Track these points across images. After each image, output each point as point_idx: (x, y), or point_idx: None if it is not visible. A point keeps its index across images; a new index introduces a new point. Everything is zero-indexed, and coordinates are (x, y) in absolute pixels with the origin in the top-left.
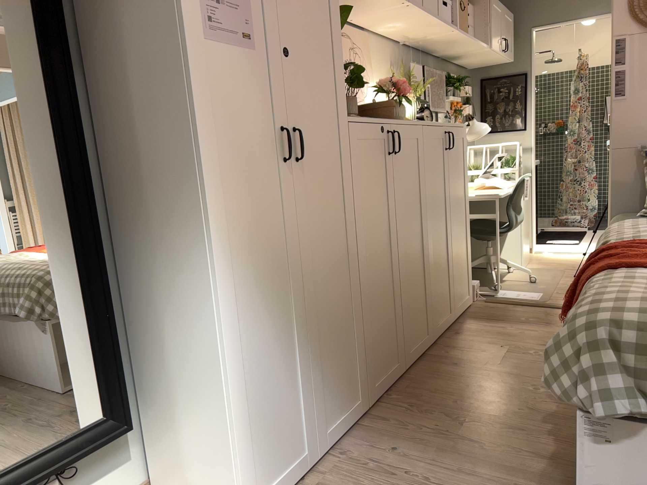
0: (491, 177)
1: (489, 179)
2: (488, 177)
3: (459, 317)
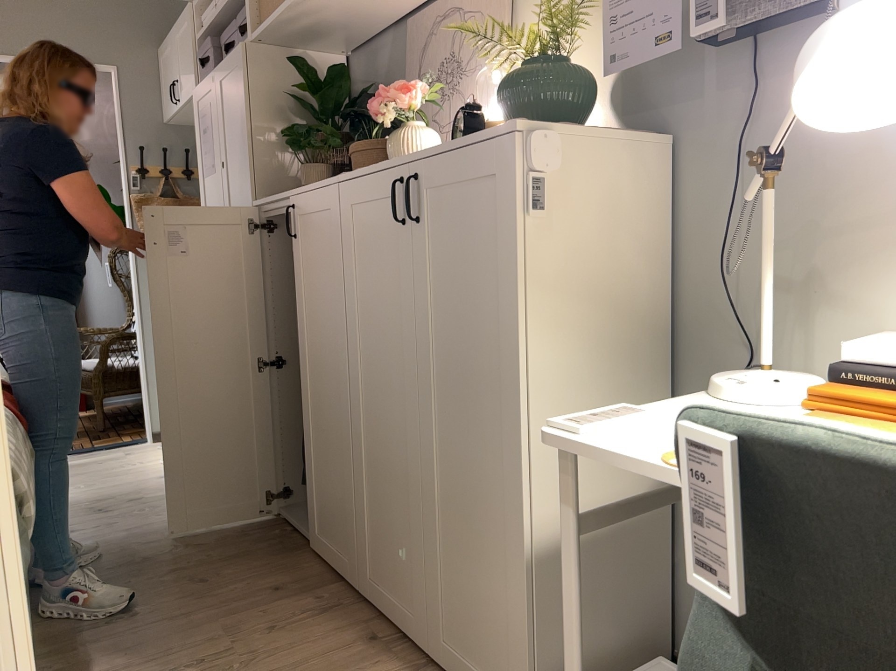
0: None
1: None
2: None
3: None
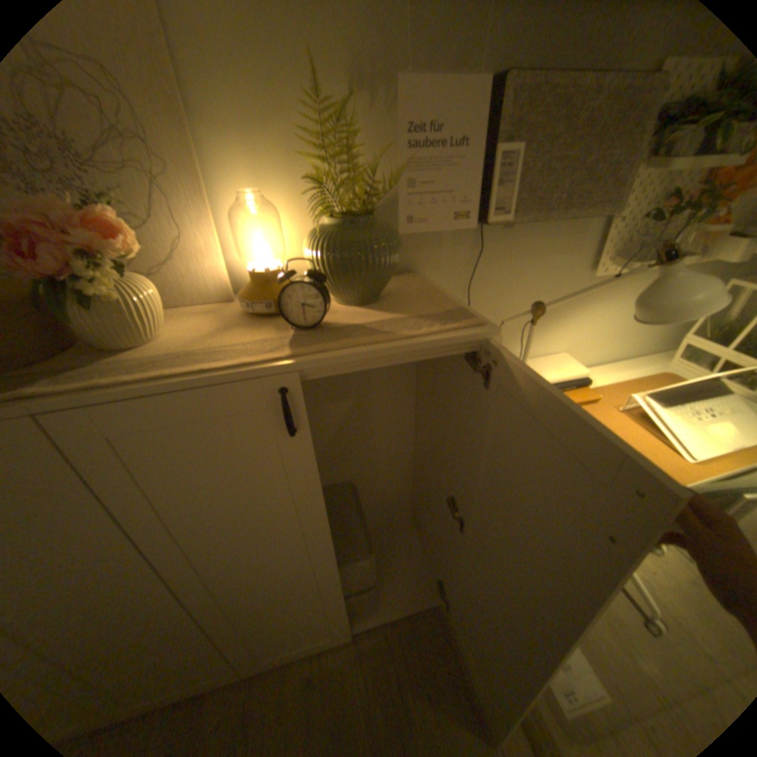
0: (702, 396)
1: (678, 406)
2: (683, 397)
3: (376, 631)
